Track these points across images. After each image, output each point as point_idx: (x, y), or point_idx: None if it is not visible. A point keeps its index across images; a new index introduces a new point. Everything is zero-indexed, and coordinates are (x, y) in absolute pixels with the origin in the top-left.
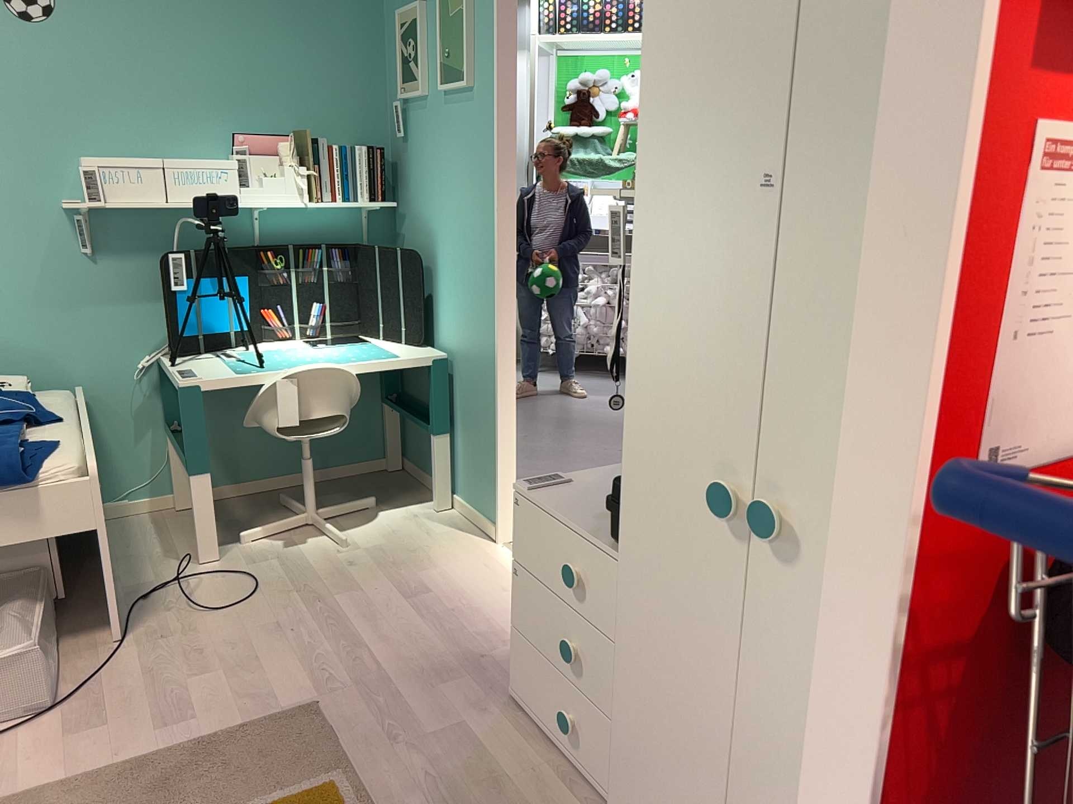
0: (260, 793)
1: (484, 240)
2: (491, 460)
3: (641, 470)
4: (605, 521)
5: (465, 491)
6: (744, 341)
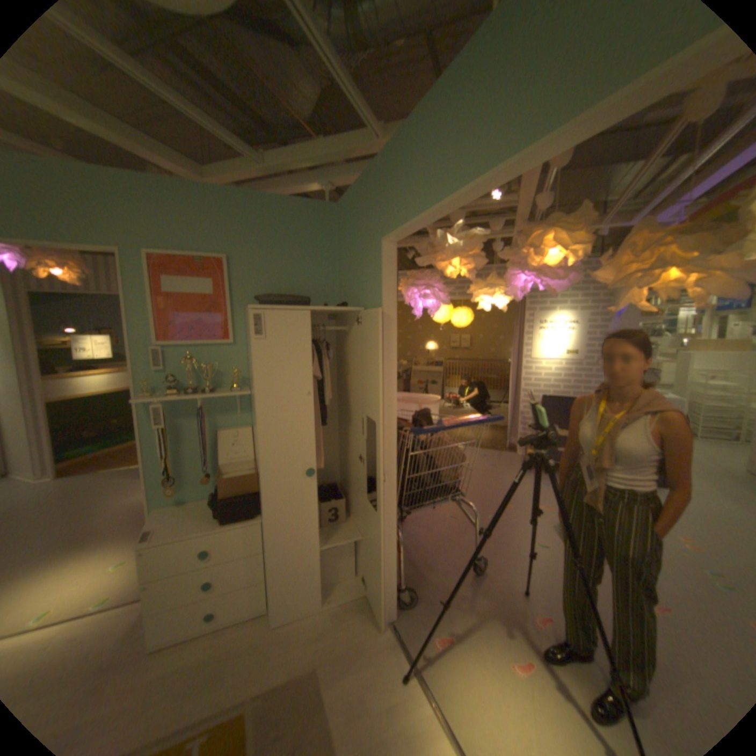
0: None
1: None
2: None
3: (270, 485)
4: (203, 528)
5: None
6: (306, 434)
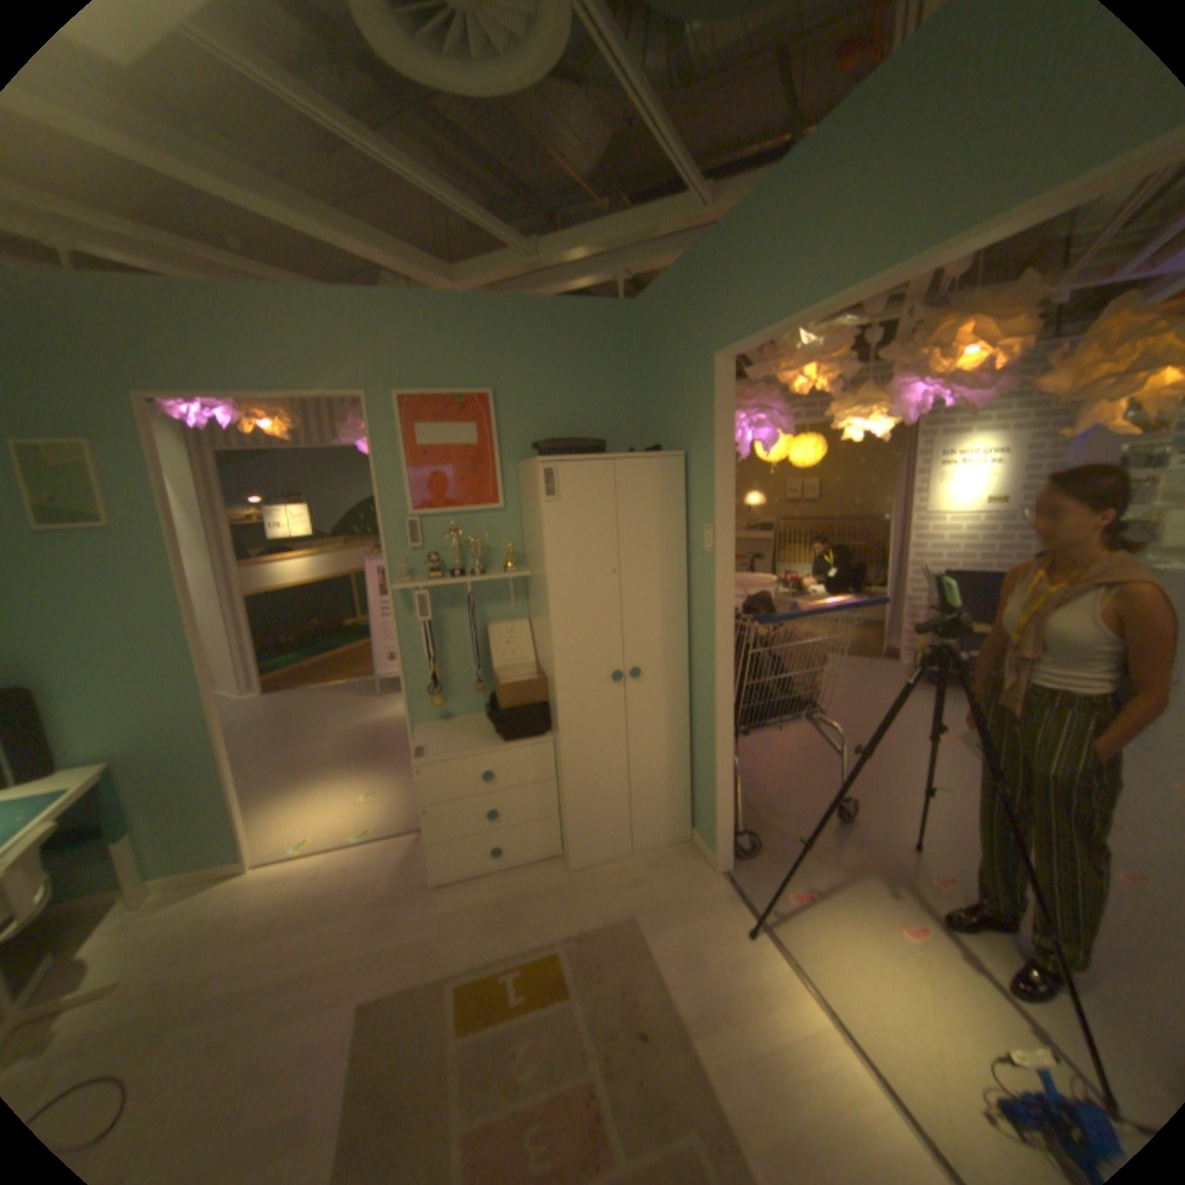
0: (438, 1036)
1: (165, 649)
2: (216, 817)
3: (567, 690)
4: (483, 744)
5: (168, 868)
6: (611, 625)
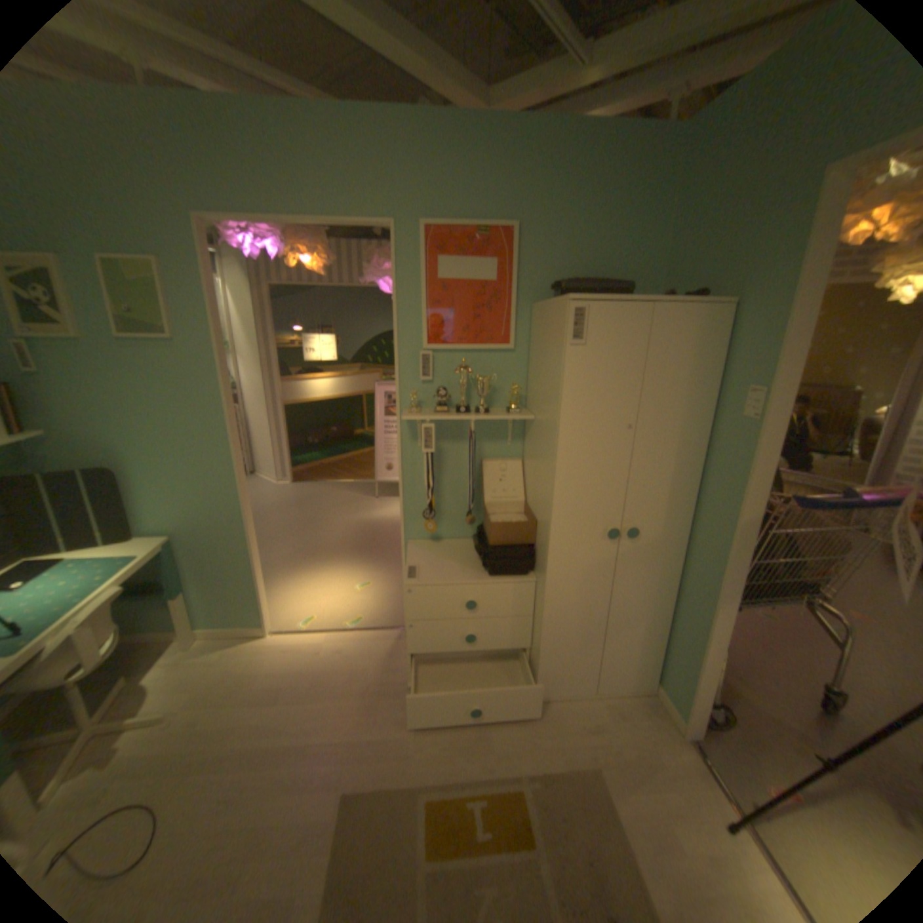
0: (410, 853)
1: (211, 449)
2: (245, 591)
3: (560, 540)
4: (469, 573)
5: (209, 623)
6: (617, 482)
